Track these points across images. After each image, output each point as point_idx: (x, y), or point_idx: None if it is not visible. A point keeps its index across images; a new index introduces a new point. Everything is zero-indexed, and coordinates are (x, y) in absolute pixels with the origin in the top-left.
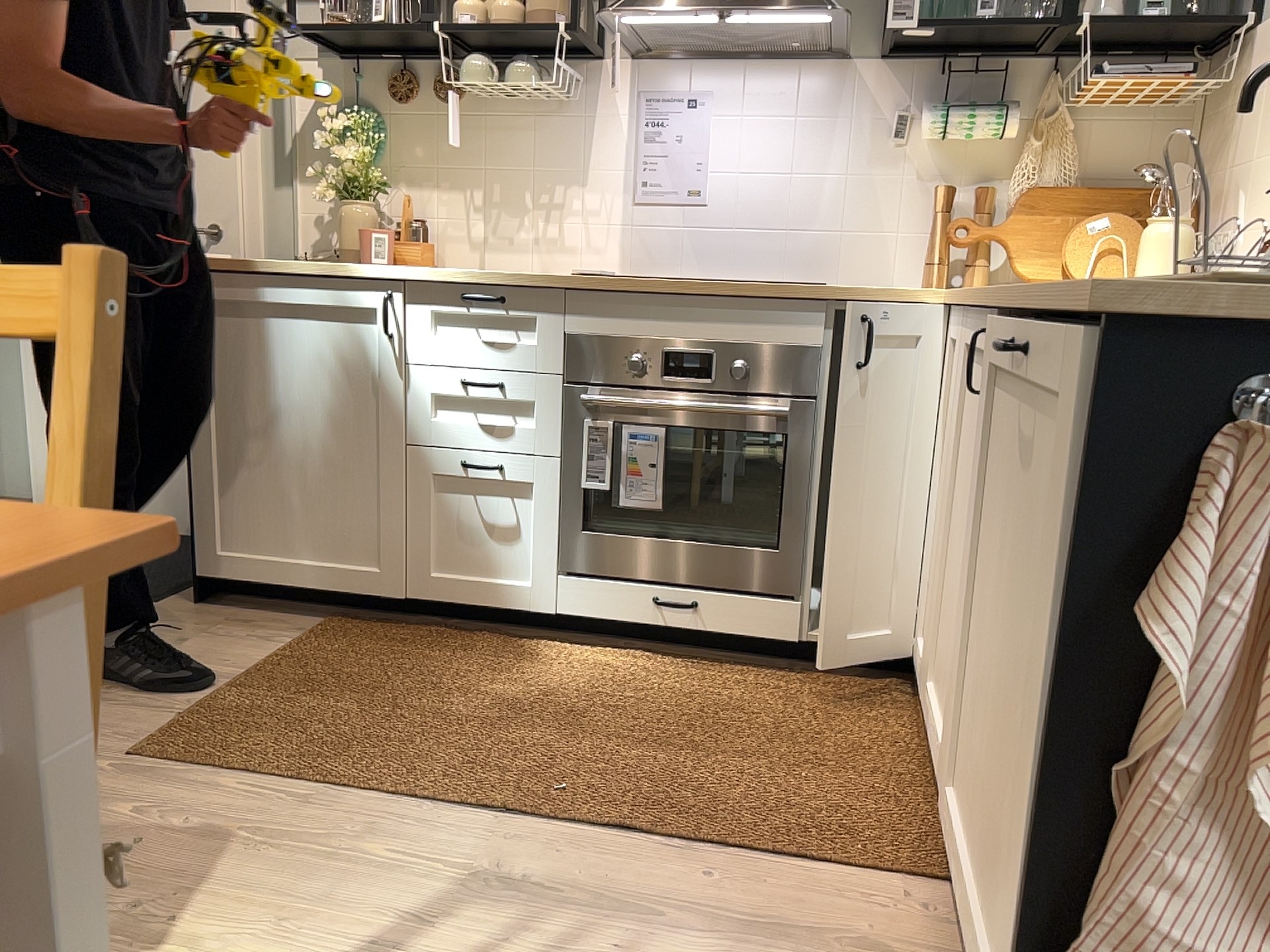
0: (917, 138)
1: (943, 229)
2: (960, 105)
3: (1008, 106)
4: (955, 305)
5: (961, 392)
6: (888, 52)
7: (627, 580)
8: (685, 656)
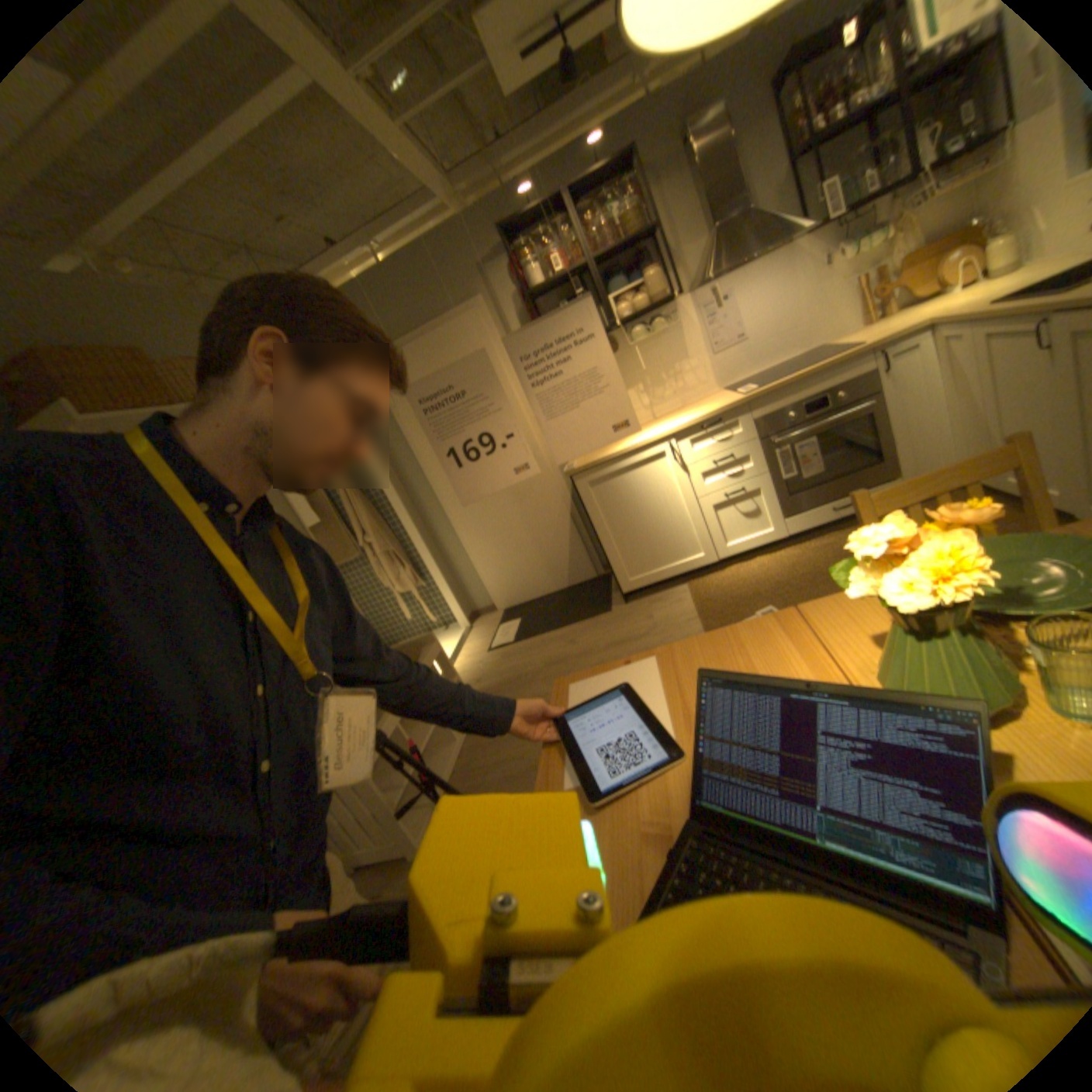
0: (845, 258)
1: (870, 293)
2: (855, 233)
3: (879, 222)
4: (949, 320)
5: (979, 355)
6: (814, 226)
7: (811, 506)
8: (846, 525)
